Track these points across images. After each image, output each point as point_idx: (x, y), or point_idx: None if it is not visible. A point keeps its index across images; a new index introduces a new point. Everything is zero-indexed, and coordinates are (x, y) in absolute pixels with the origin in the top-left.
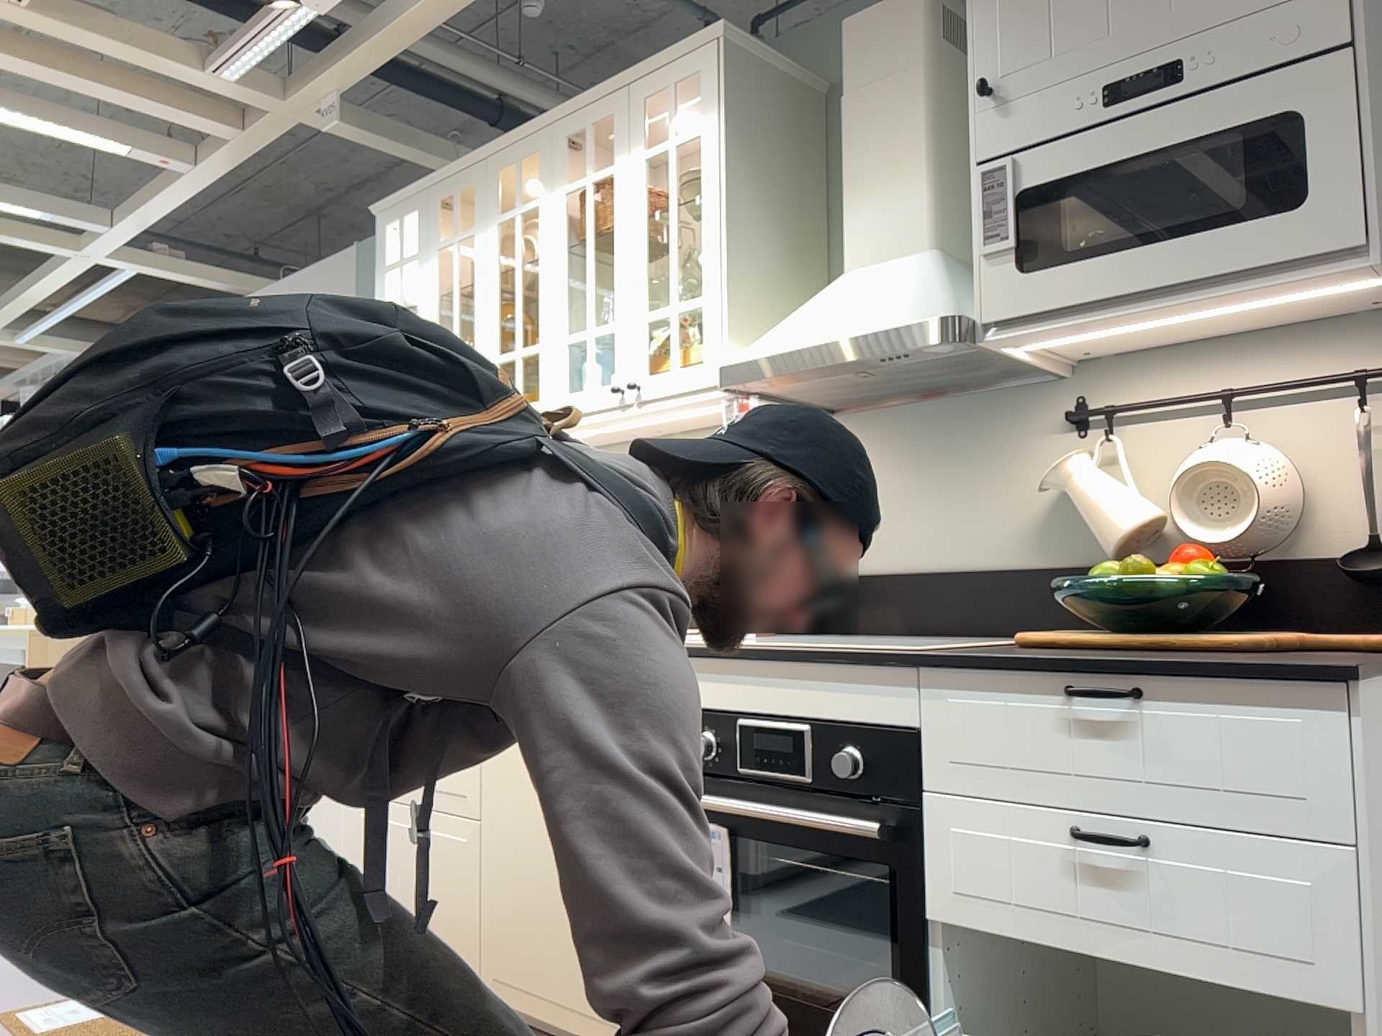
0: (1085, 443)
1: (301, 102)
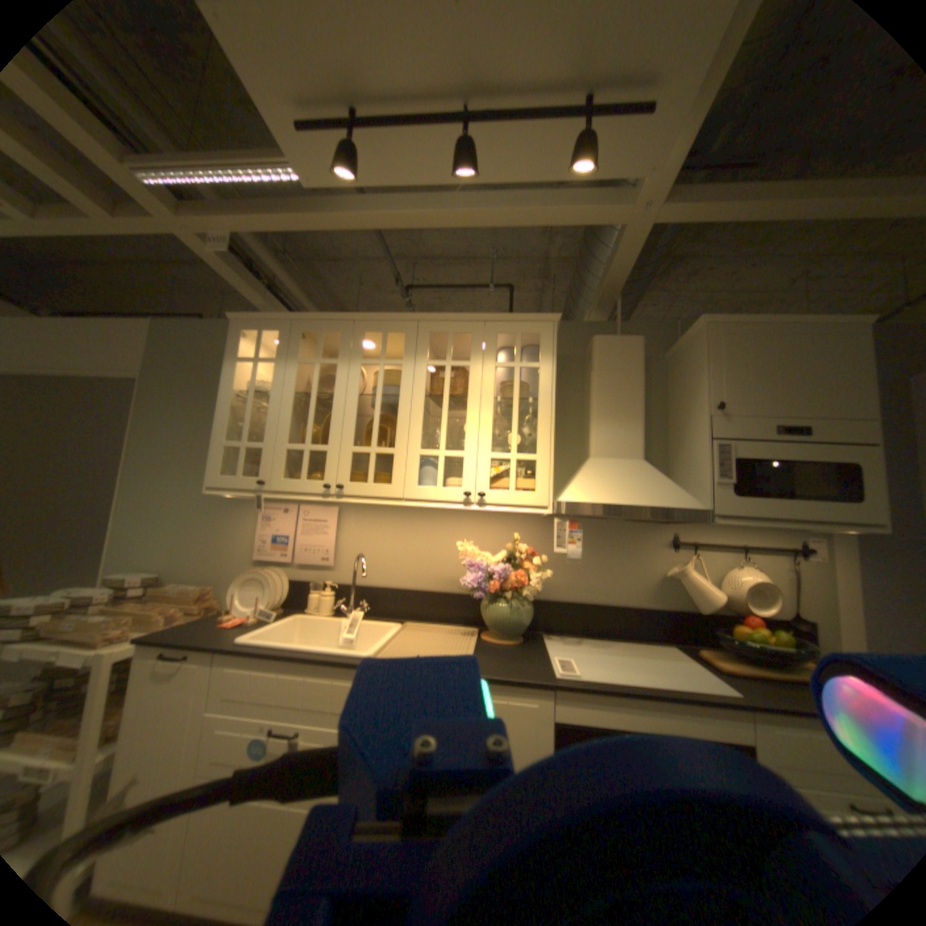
0: (678, 555)
1: (191, 220)
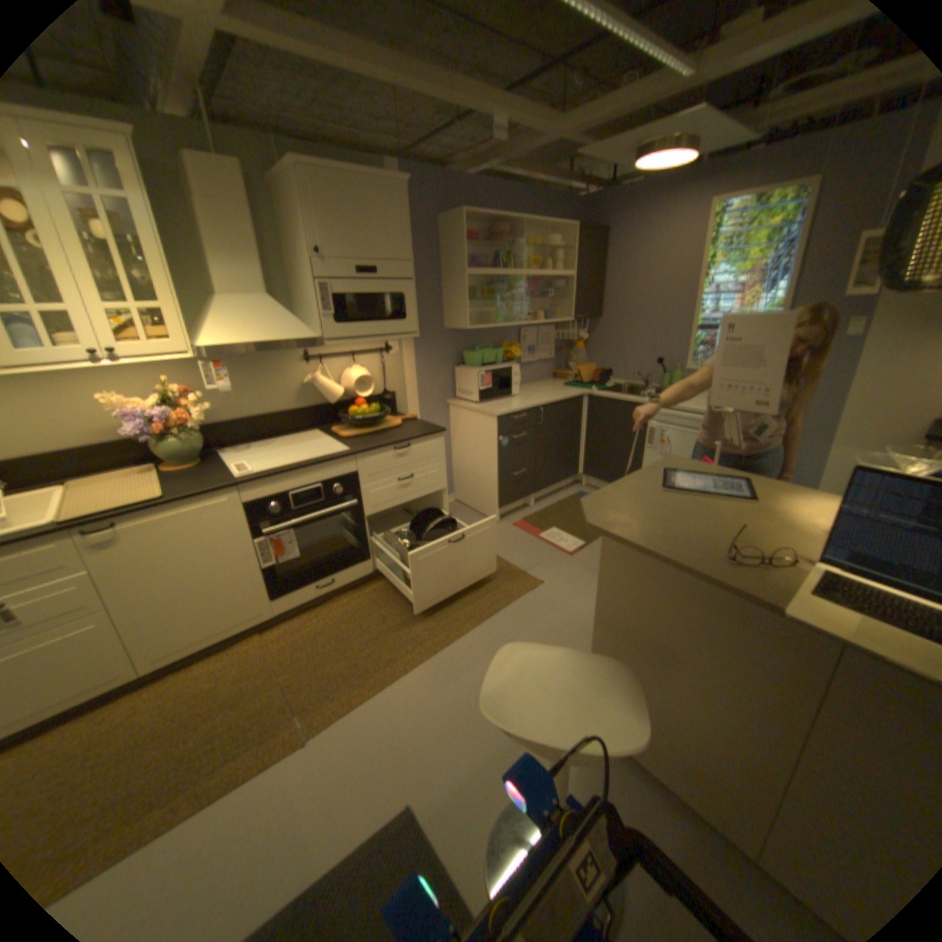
0: (310, 368)
1: None
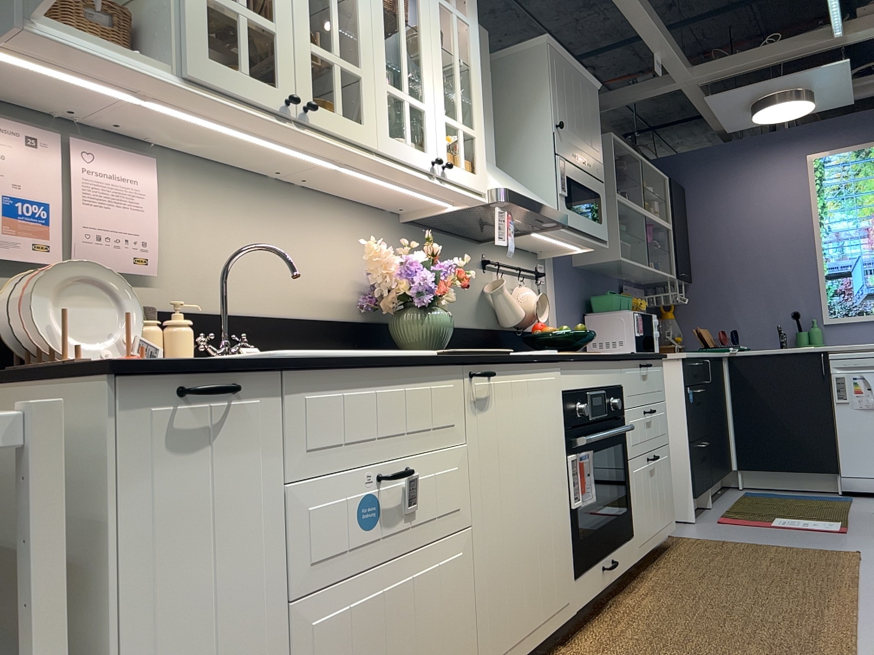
0: (487, 275)
1: None
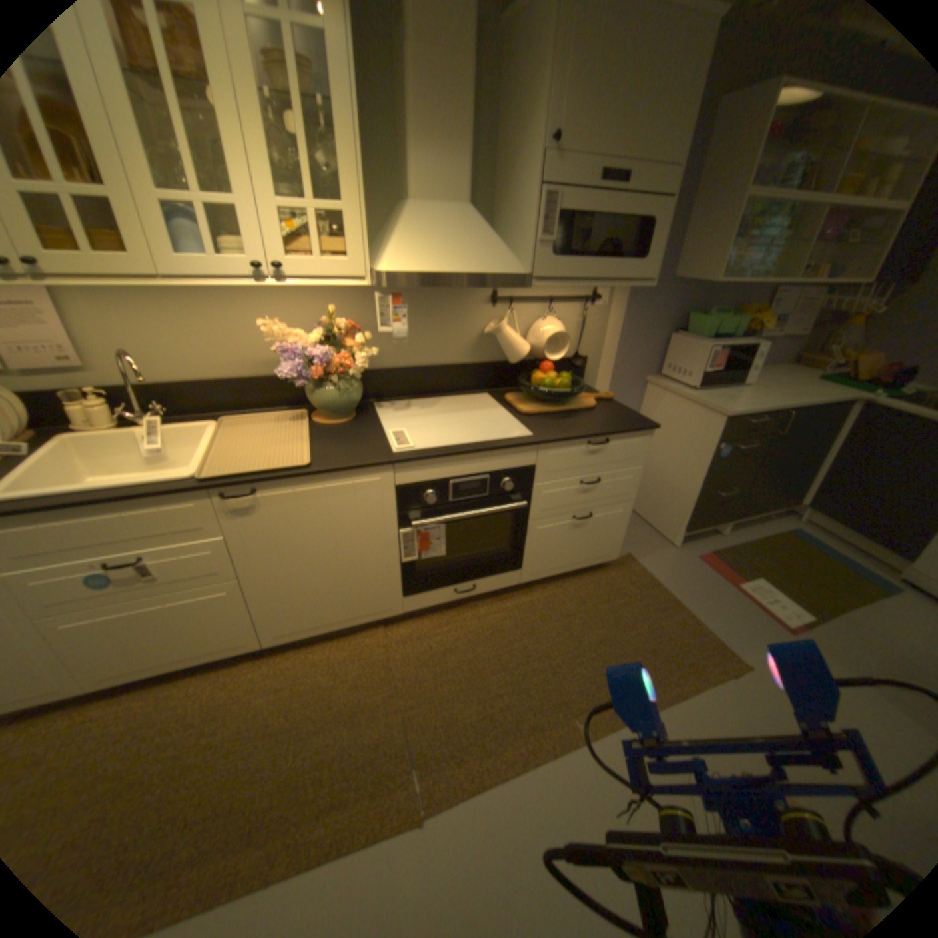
0: (495, 311)
1: None
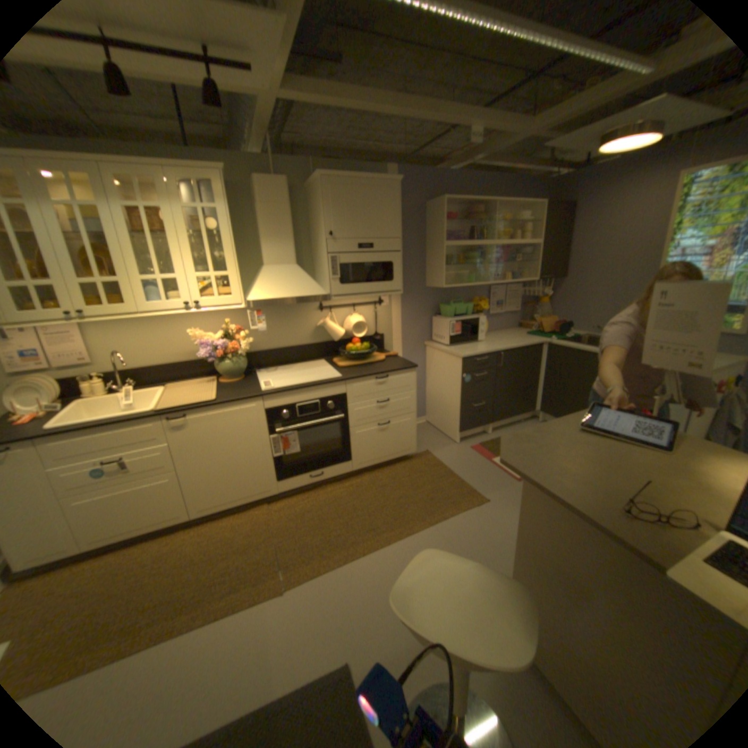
0: (323, 315)
1: None
